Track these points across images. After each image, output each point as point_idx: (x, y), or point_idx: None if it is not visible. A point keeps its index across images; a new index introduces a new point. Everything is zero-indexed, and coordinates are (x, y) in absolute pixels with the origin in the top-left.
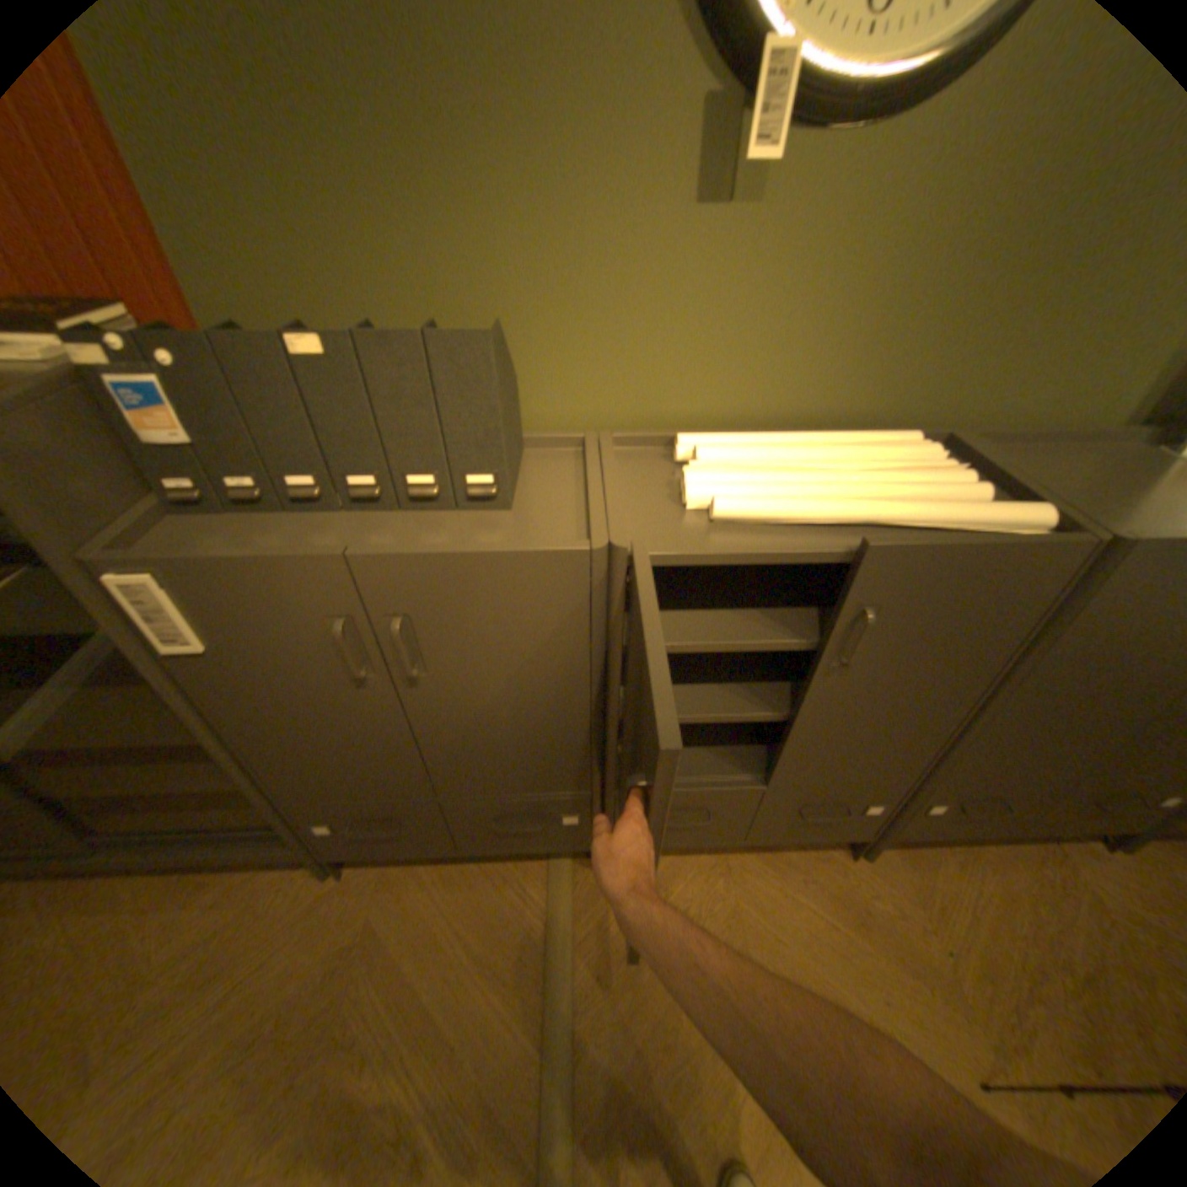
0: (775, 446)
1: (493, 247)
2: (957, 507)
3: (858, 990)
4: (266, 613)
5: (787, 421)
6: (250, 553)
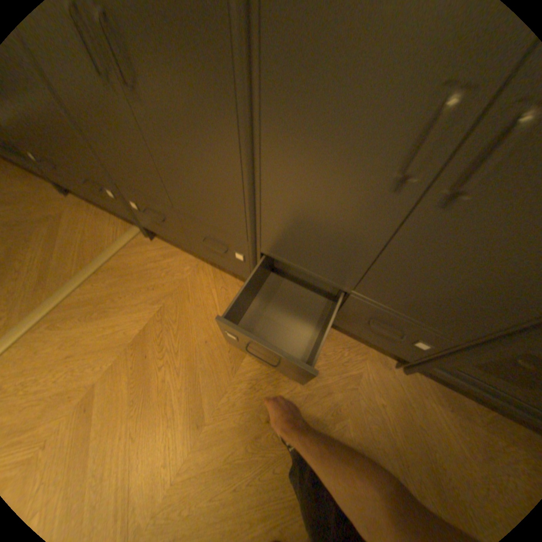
0: None
1: None
2: None
3: (199, 330)
4: None
5: None
6: None
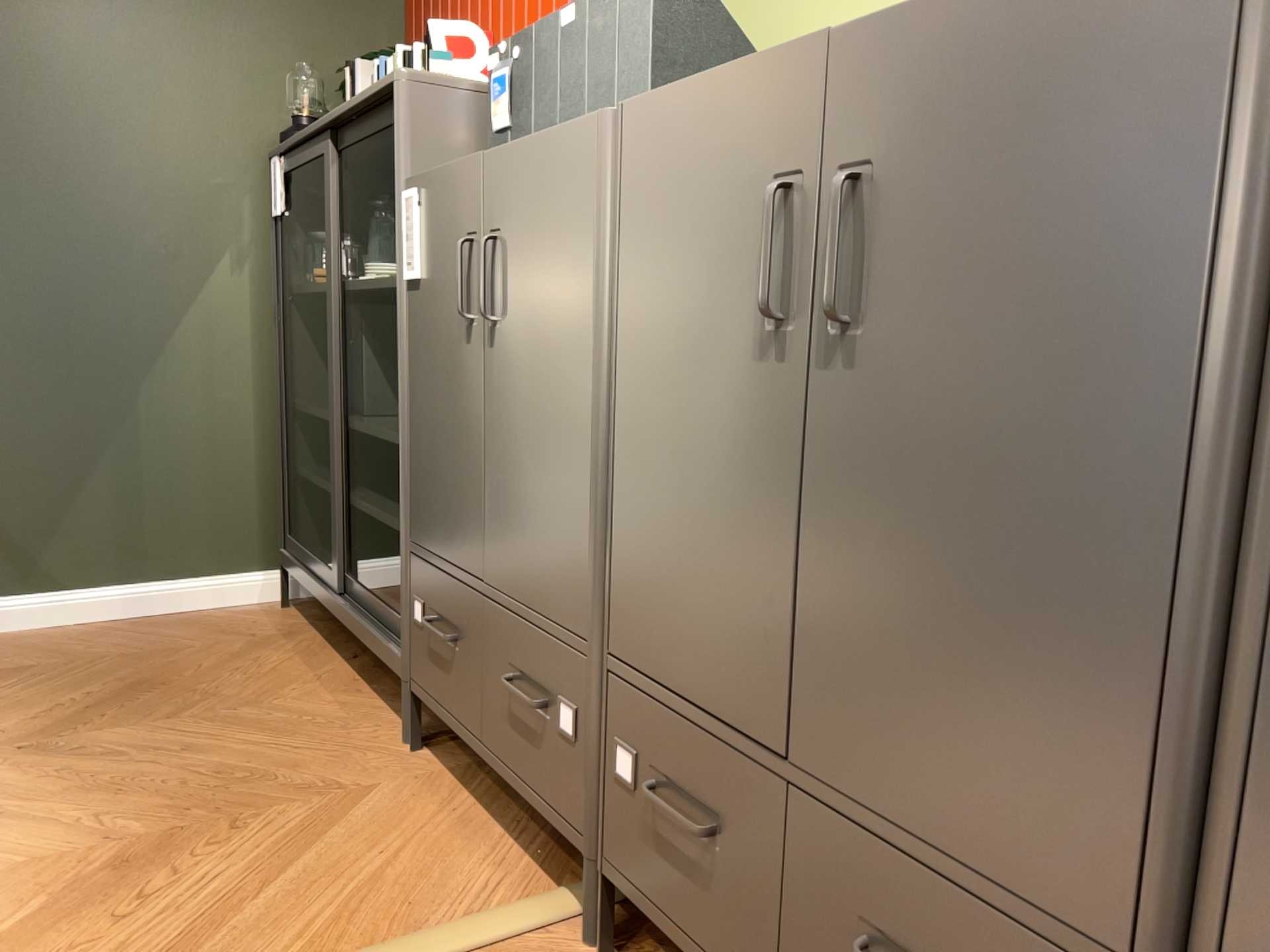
0: None
1: None
2: None
3: None
4: (445, 234)
5: None
6: (452, 167)
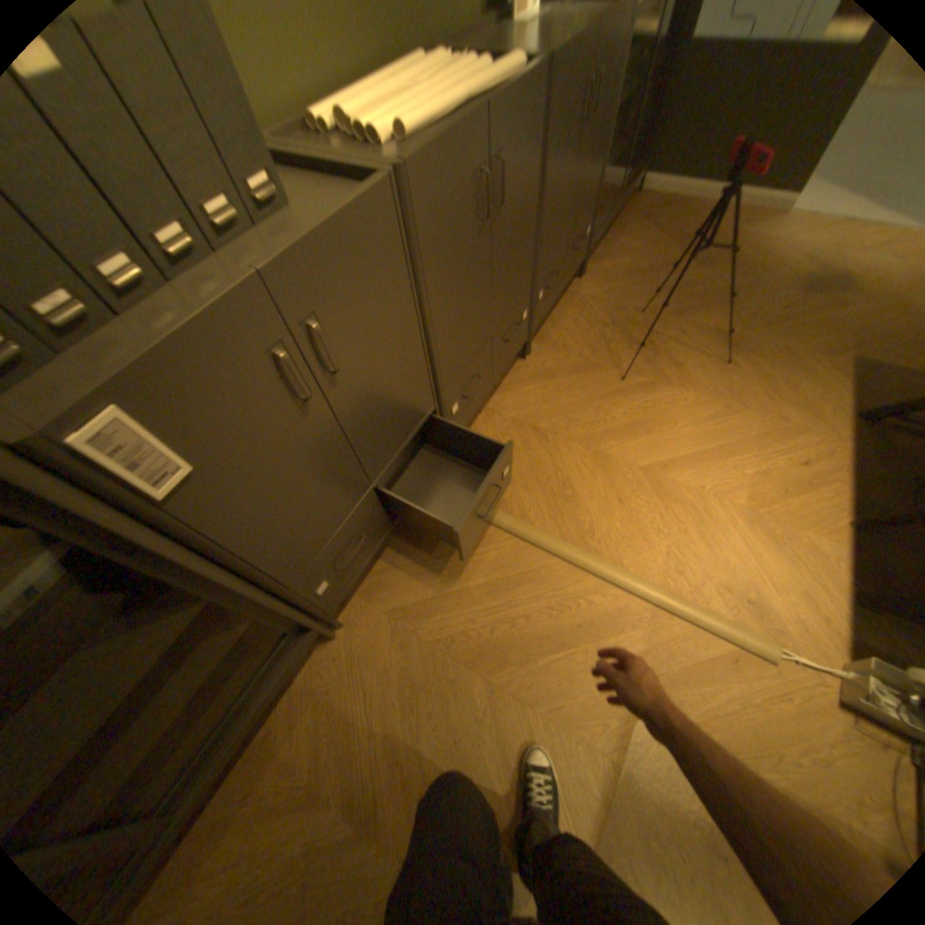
0: (376, 88)
1: None
2: (492, 70)
3: (570, 396)
4: (222, 385)
5: (349, 80)
6: (185, 321)
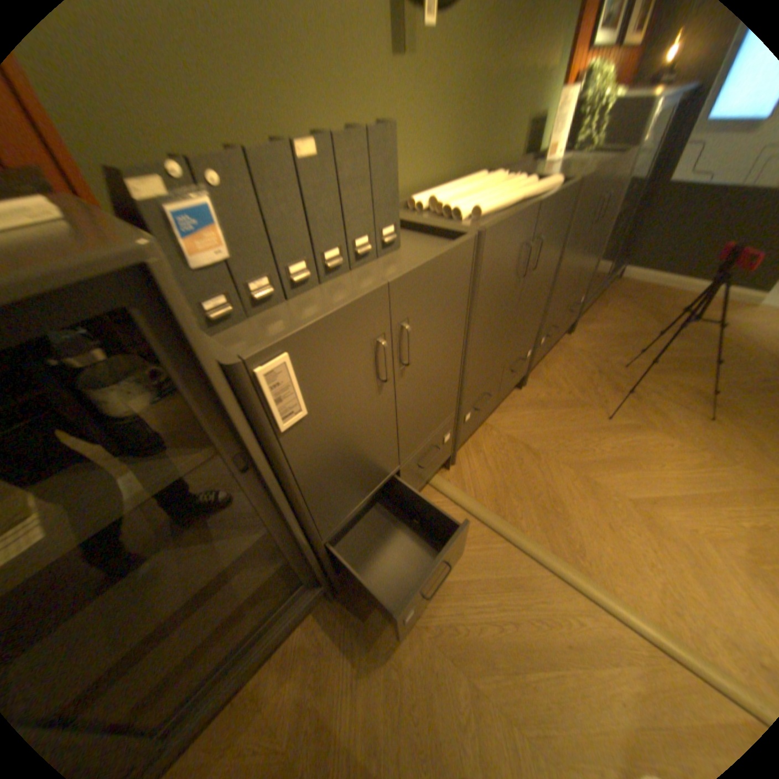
0: (459, 186)
1: (302, 88)
2: (541, 182)
3: (561, 424)
4: (342, 356)
5: (436, 182)
6: (339, 305)
